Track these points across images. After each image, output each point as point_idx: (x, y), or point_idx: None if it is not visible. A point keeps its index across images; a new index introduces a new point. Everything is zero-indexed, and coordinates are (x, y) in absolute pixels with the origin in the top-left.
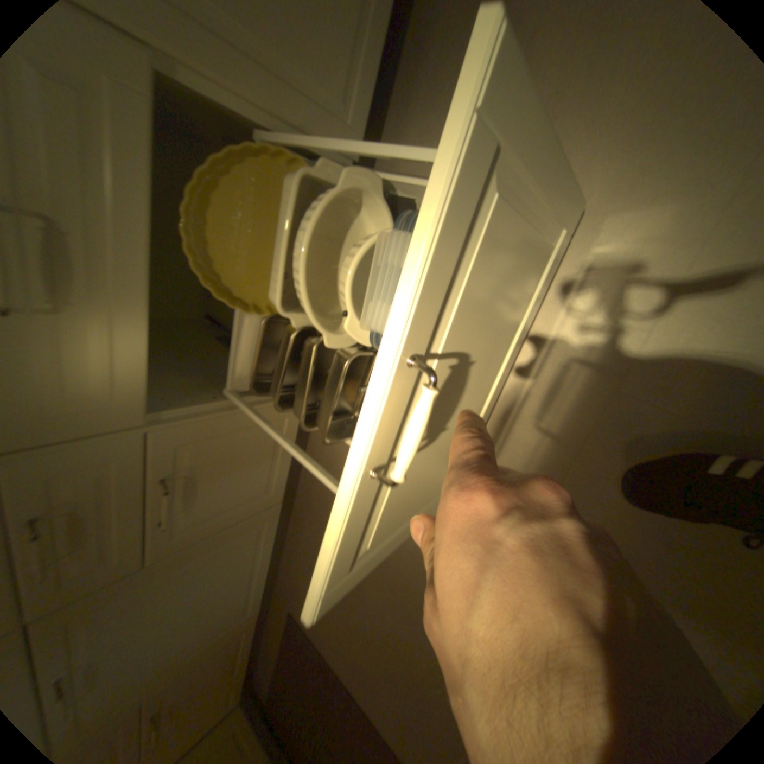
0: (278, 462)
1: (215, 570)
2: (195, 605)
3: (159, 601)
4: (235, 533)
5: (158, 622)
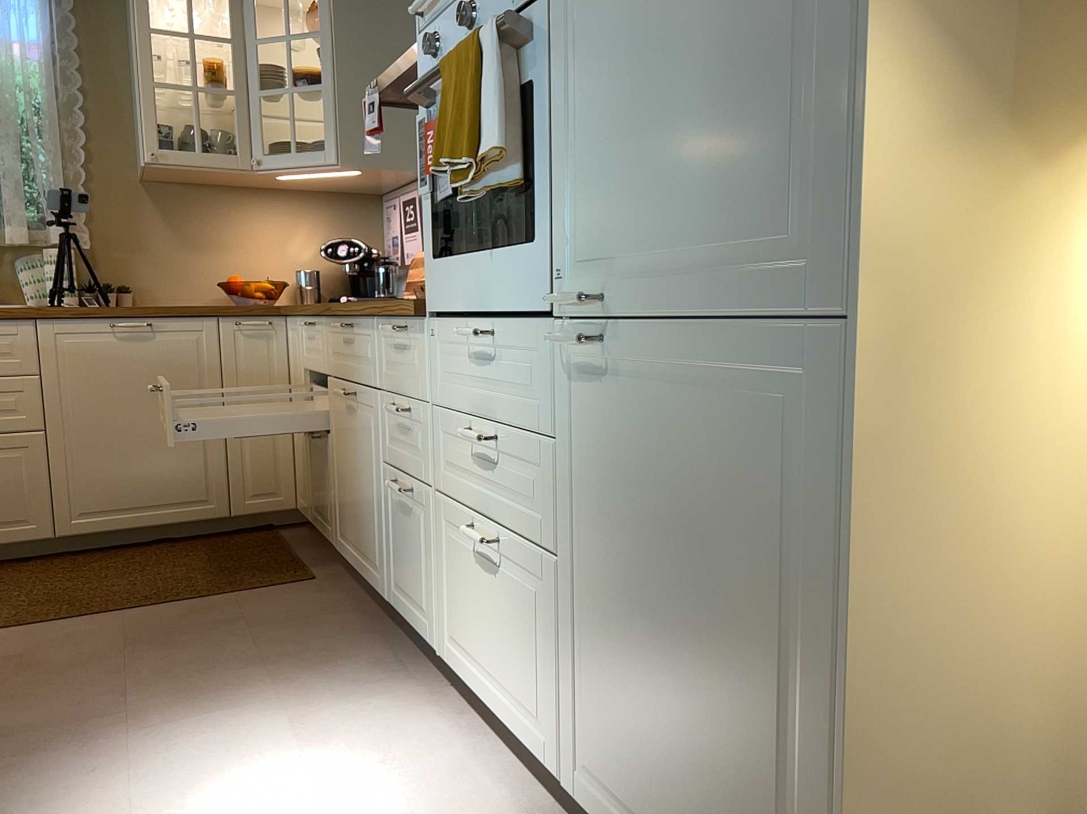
0: (410, 602)
1: (369, 512)
2: (357, 488)
3: (367, 462)
4: (382, 539)
5: (358, 457)
